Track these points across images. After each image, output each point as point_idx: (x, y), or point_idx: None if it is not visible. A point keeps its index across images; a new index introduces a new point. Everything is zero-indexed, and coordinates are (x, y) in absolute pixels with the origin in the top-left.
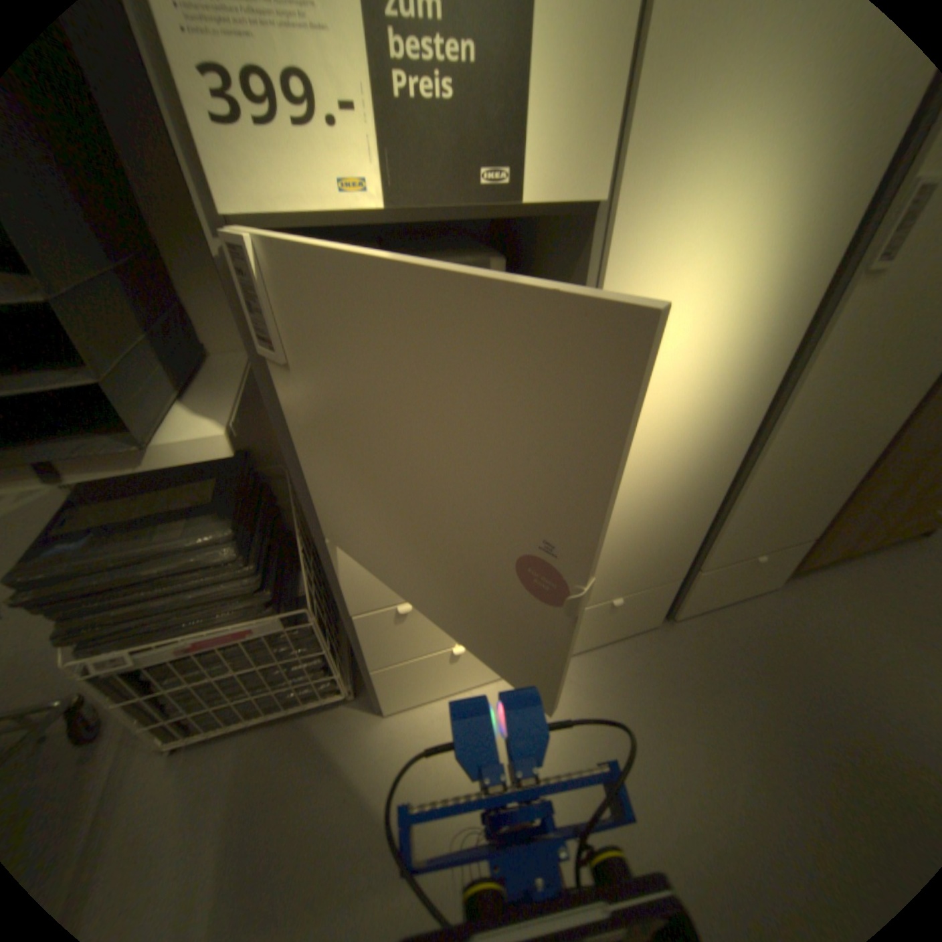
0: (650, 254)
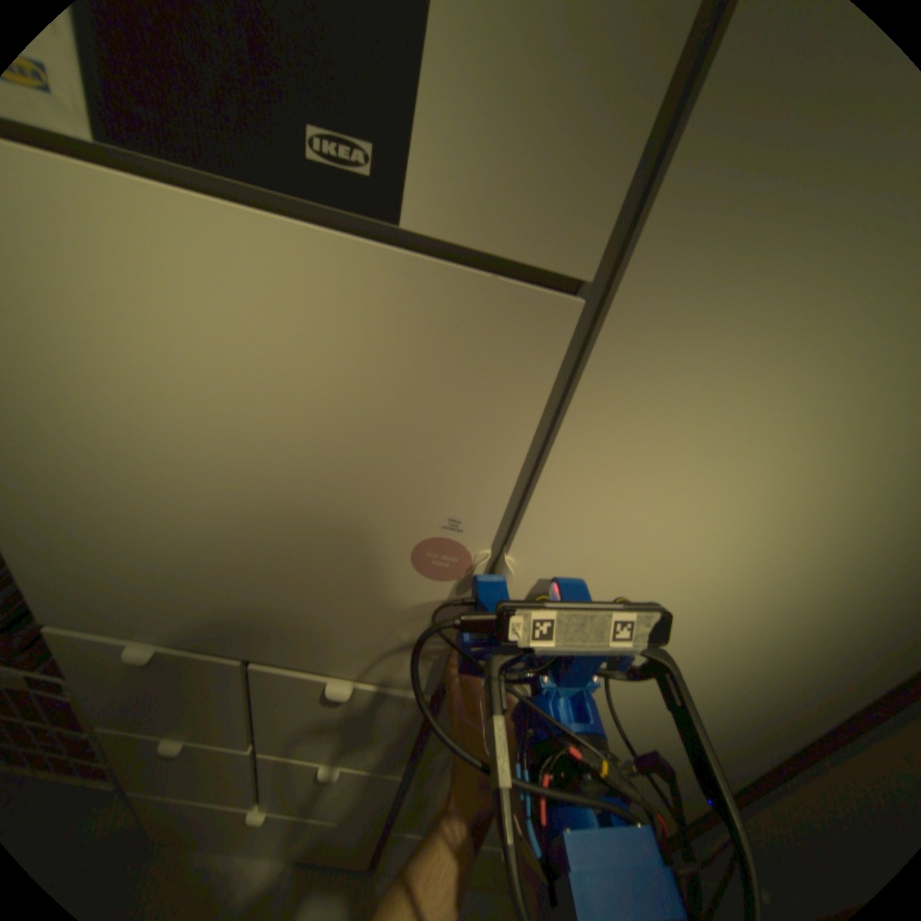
0: (673, 412)
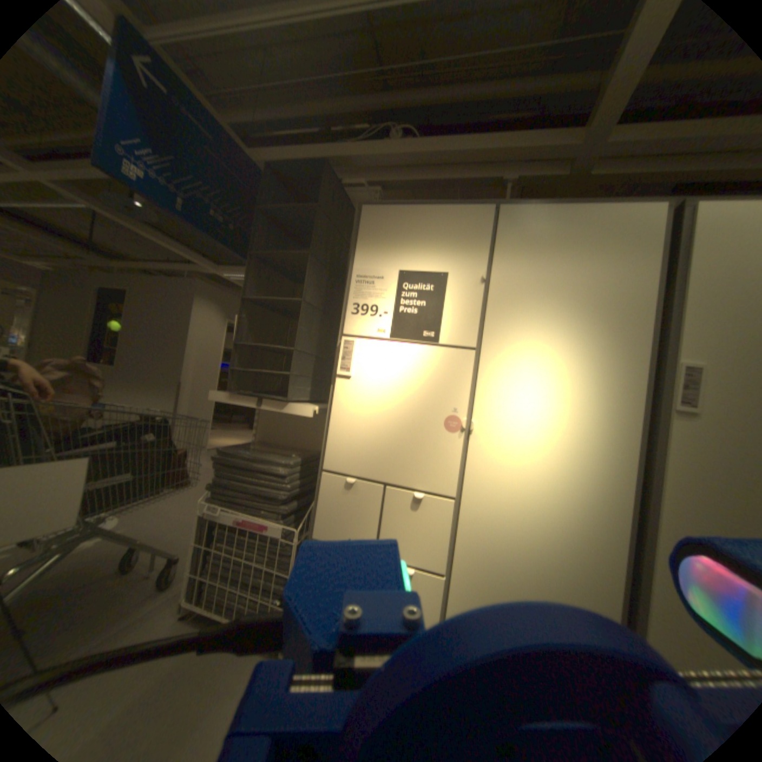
0: (501, 373)
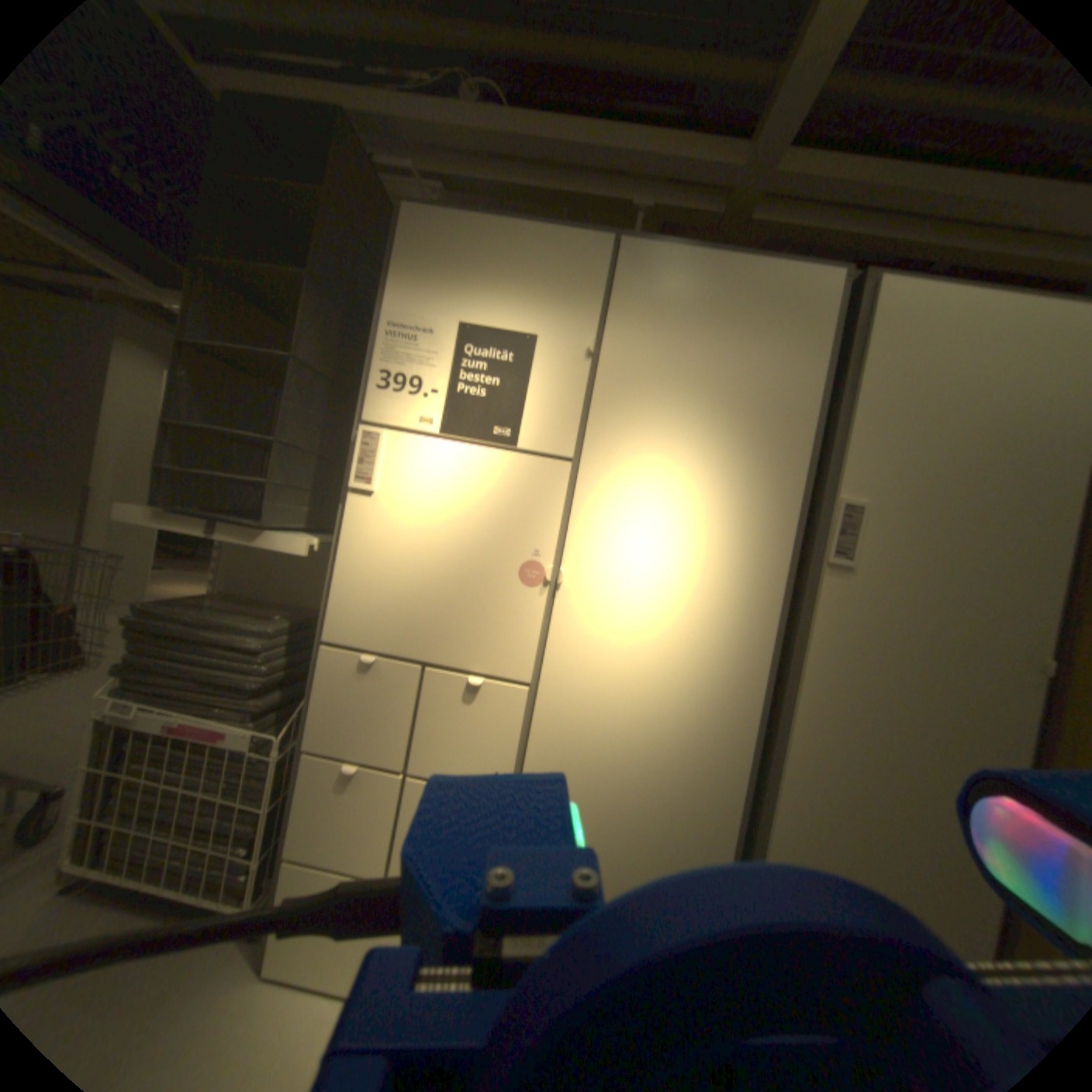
0: (607, 500)
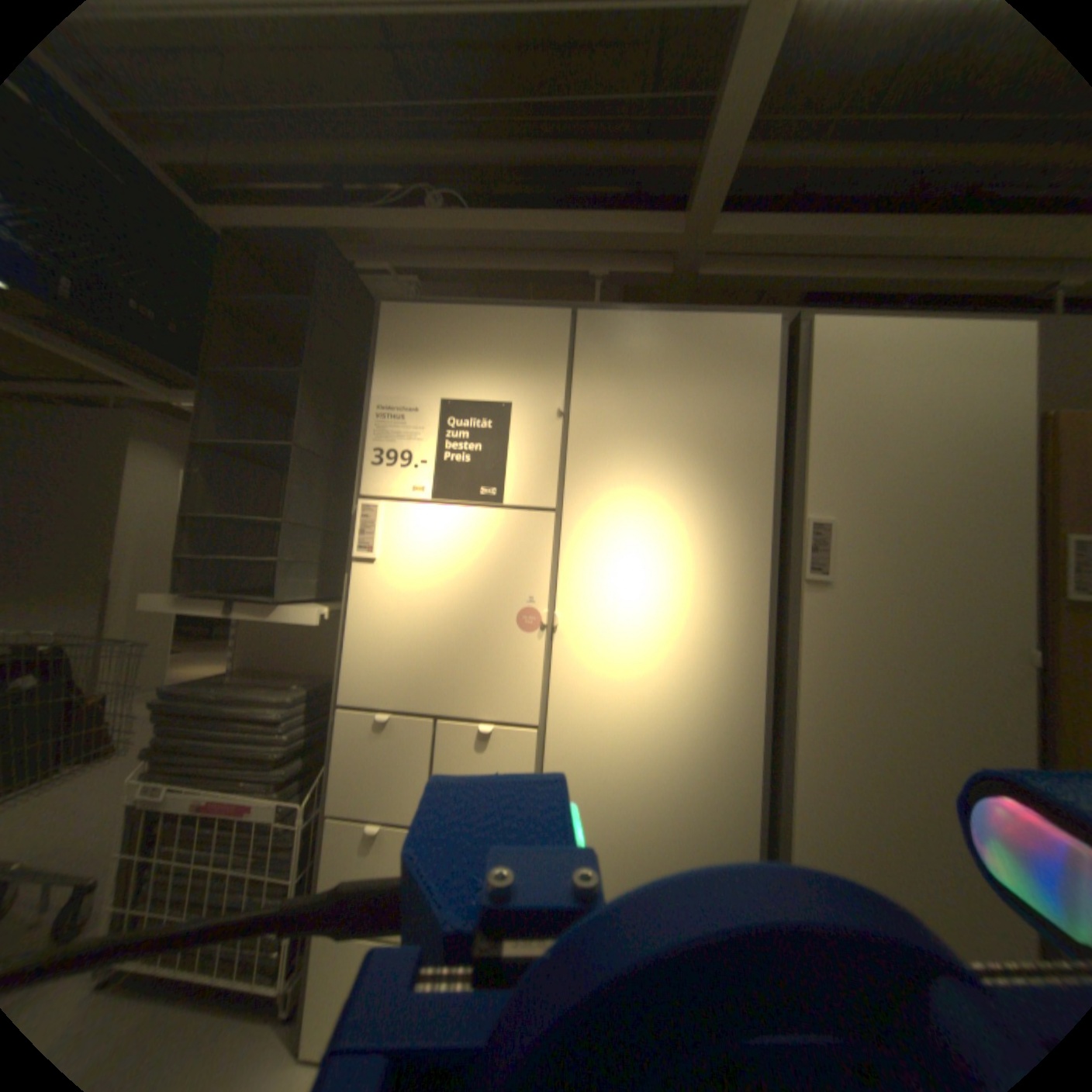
0: (591, 542)
